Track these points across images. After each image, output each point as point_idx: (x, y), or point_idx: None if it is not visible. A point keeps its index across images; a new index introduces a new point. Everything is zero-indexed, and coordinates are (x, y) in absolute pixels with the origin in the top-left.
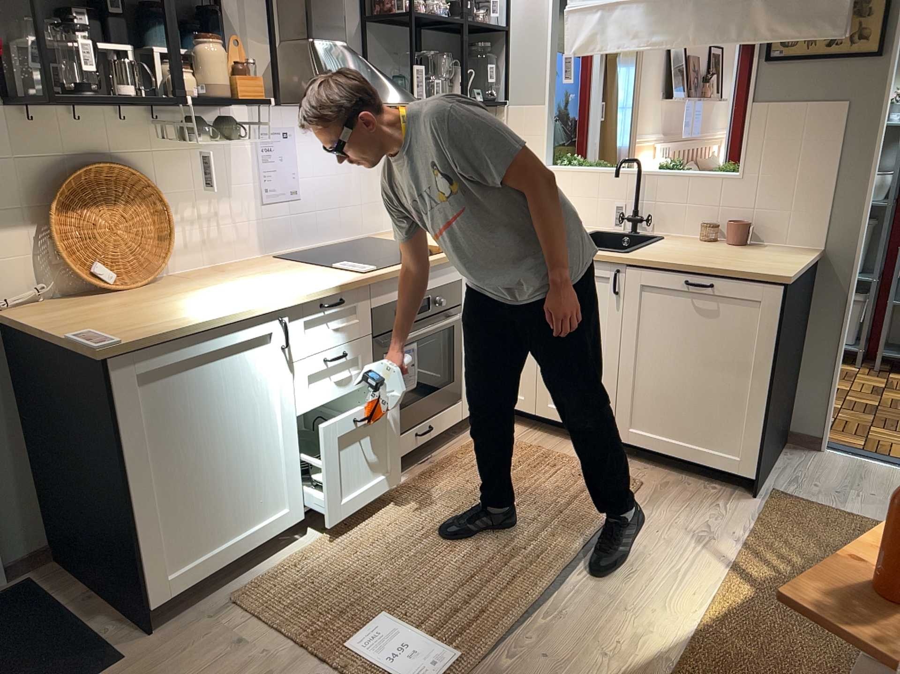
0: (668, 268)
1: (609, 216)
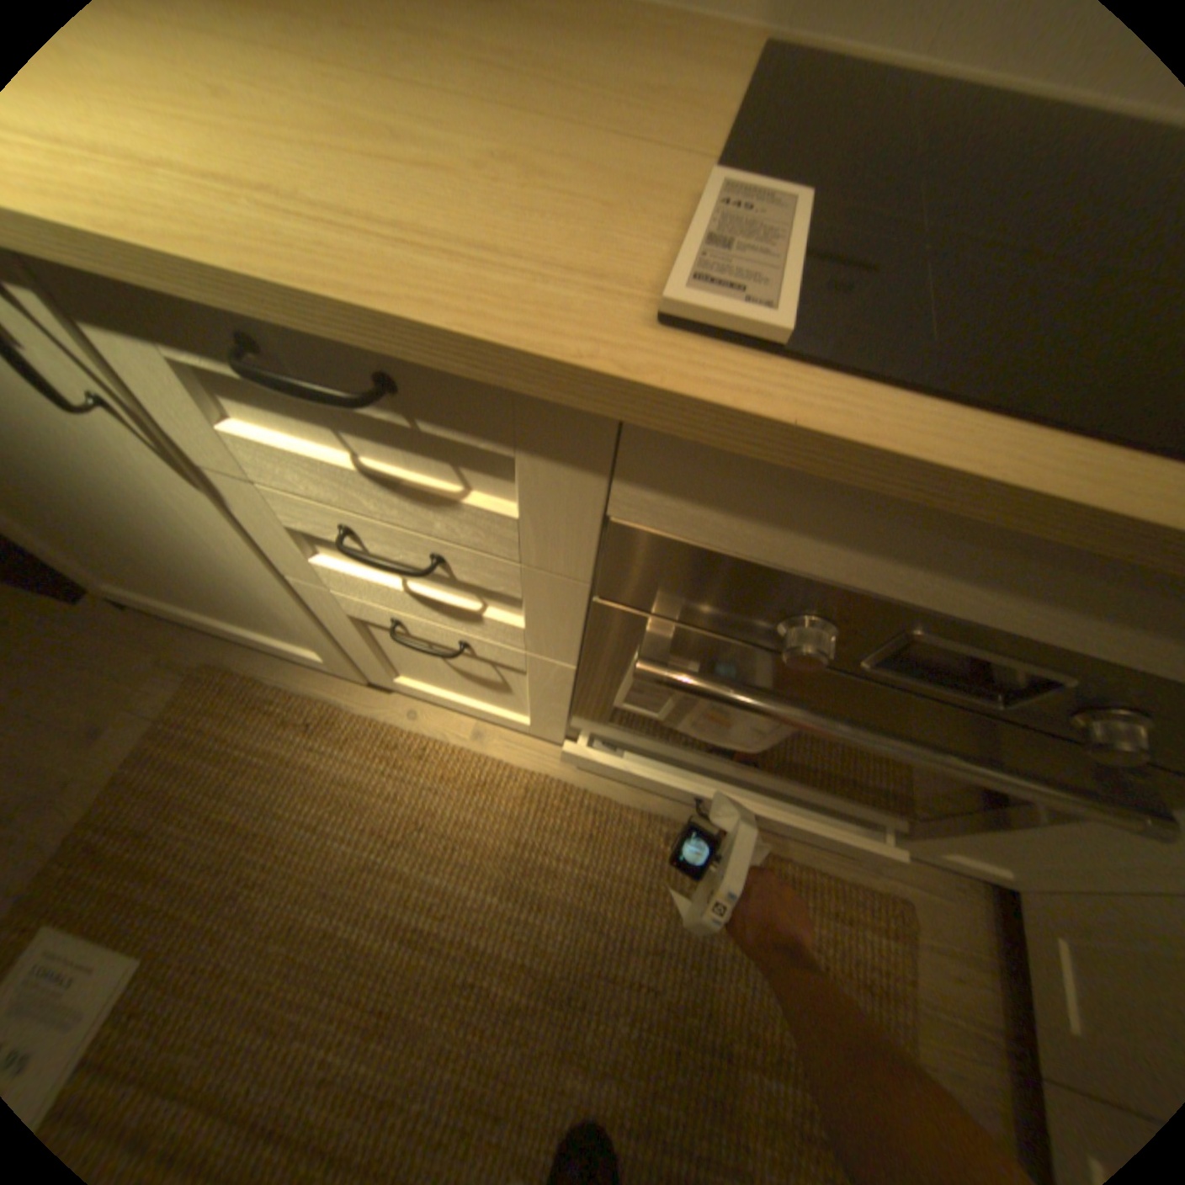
0: None
1: None
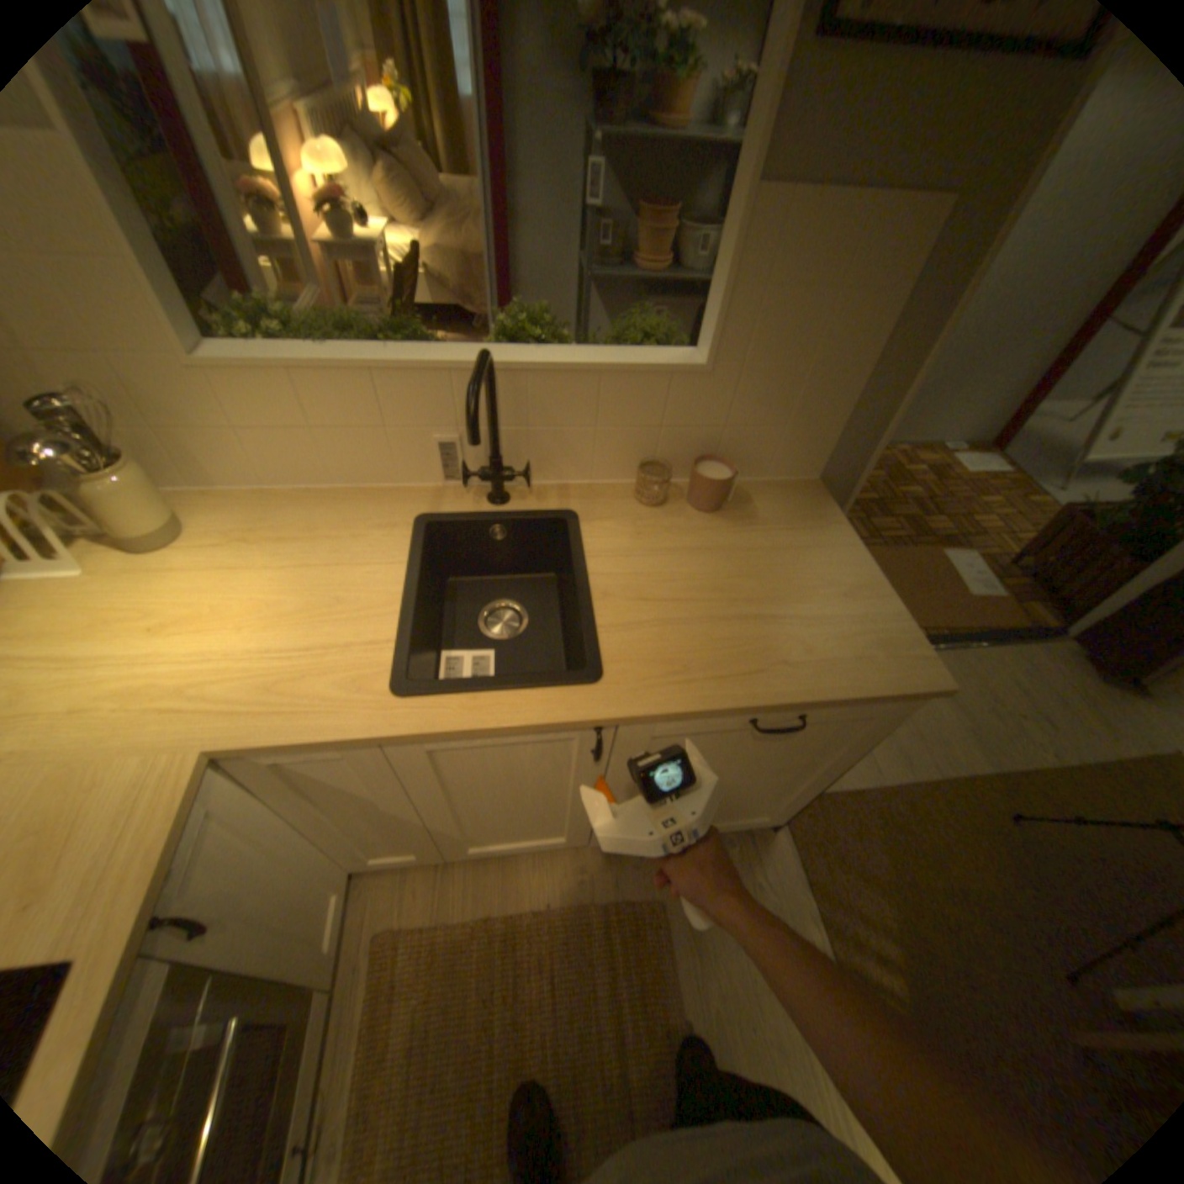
0: (714, 714)
1: (419, 461)
